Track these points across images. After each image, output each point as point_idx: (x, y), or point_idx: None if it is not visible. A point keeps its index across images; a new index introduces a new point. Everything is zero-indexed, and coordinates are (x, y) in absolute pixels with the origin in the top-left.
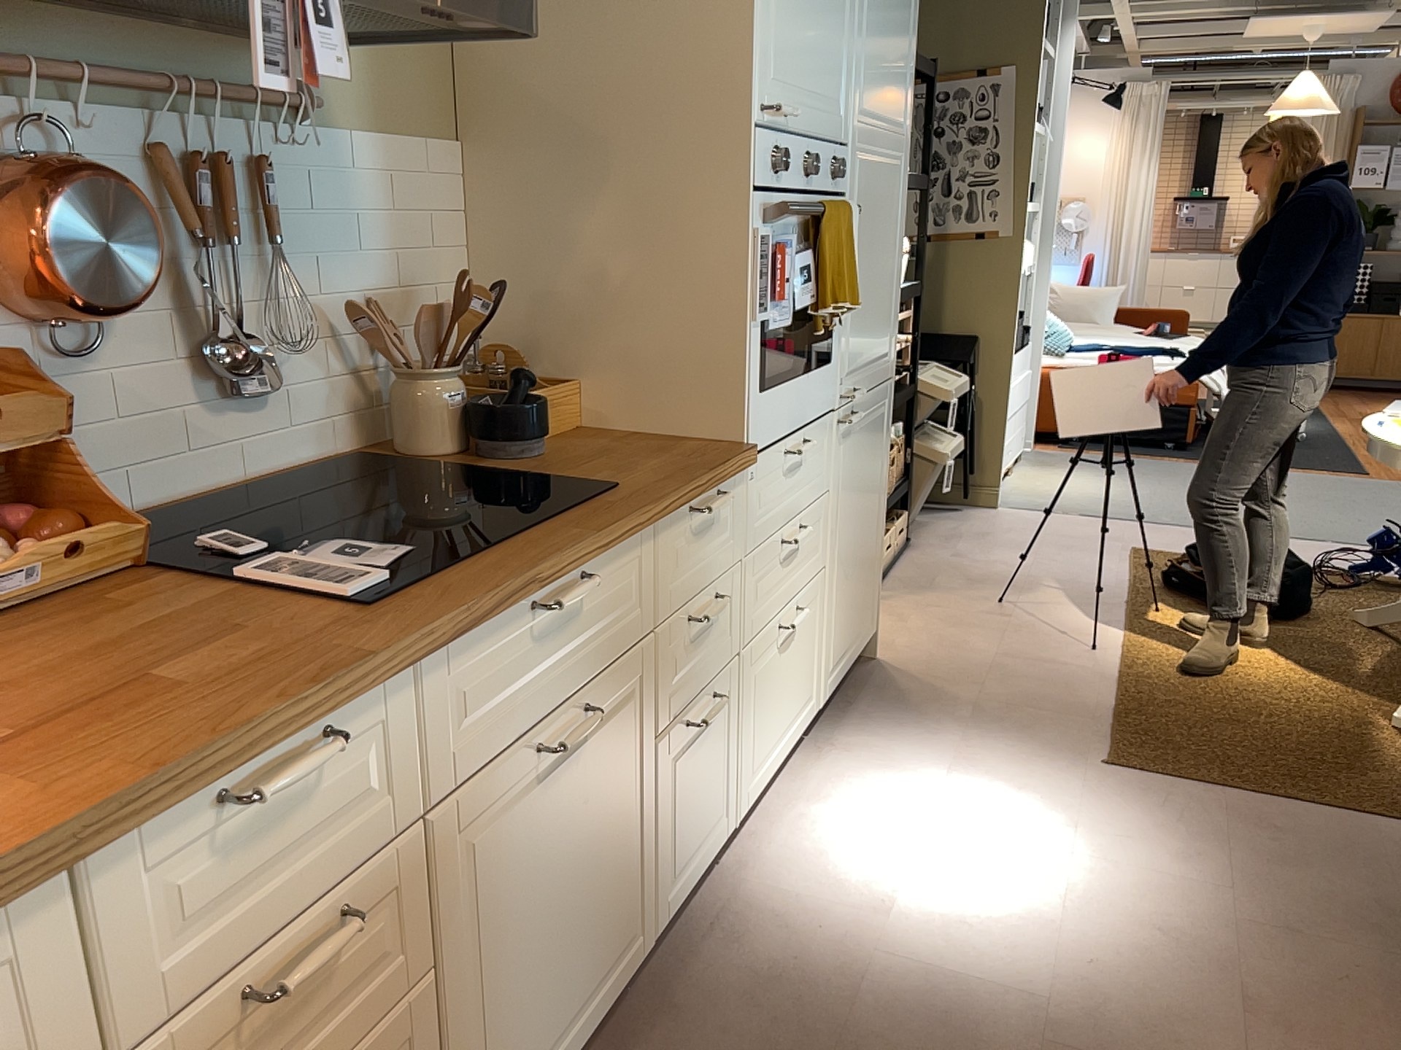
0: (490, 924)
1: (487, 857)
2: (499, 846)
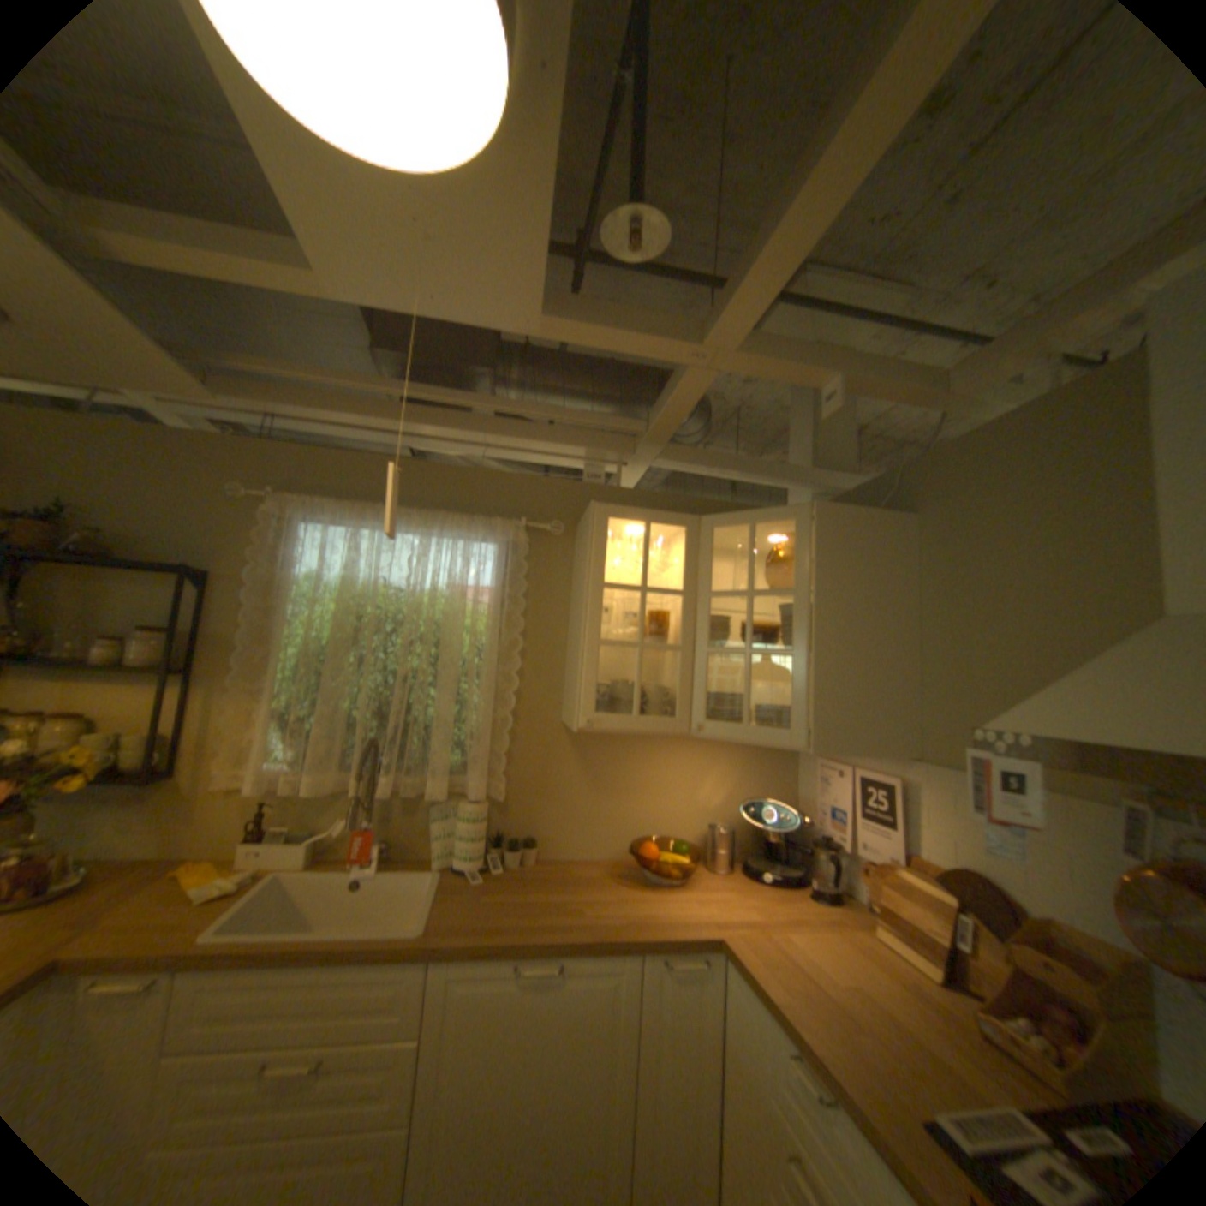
0: None
1: None
2: None
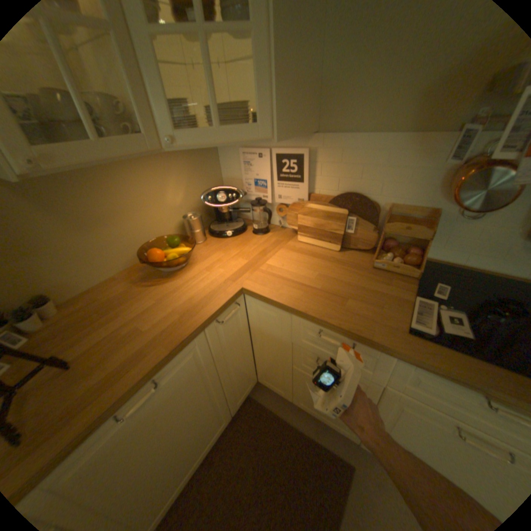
0: (407, 431)
1: (414, 420)
2: (422, 424)
